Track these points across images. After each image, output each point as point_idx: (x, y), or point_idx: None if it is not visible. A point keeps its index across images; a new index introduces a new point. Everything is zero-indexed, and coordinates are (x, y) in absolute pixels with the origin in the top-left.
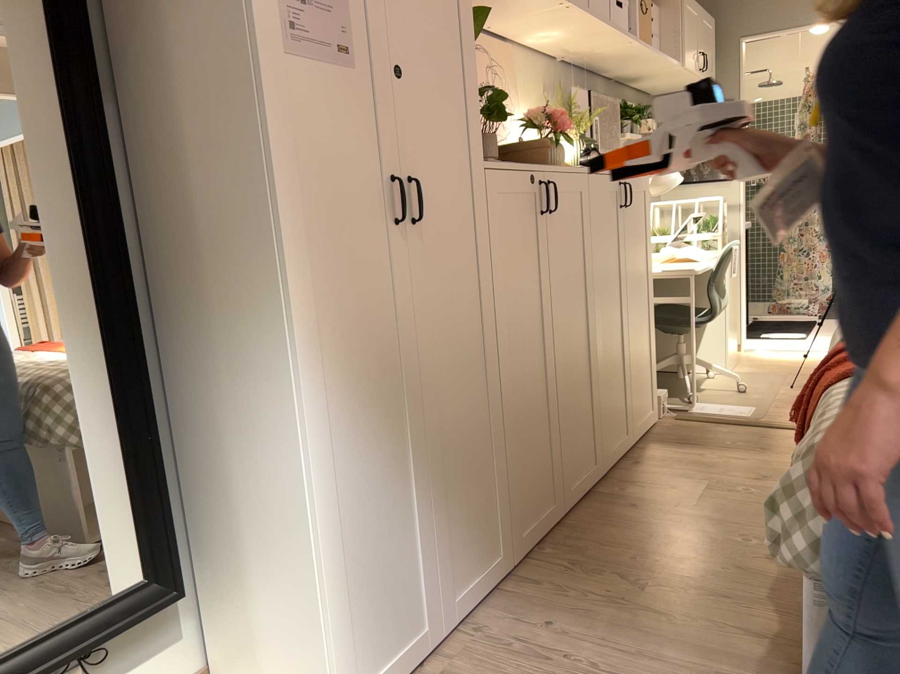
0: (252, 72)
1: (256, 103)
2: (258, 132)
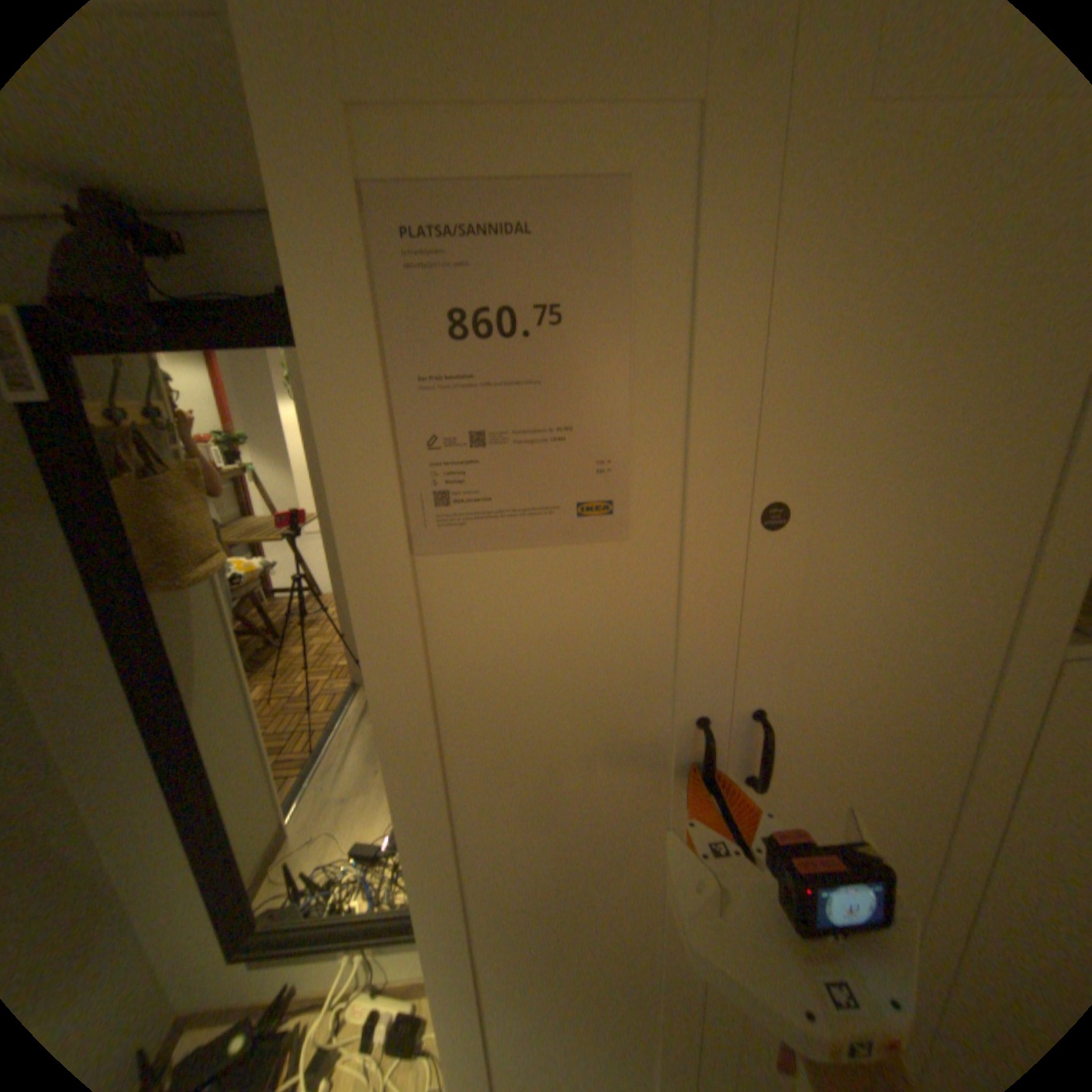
0: (354, 611)
1: (363, 657)
2: (370, 697)
